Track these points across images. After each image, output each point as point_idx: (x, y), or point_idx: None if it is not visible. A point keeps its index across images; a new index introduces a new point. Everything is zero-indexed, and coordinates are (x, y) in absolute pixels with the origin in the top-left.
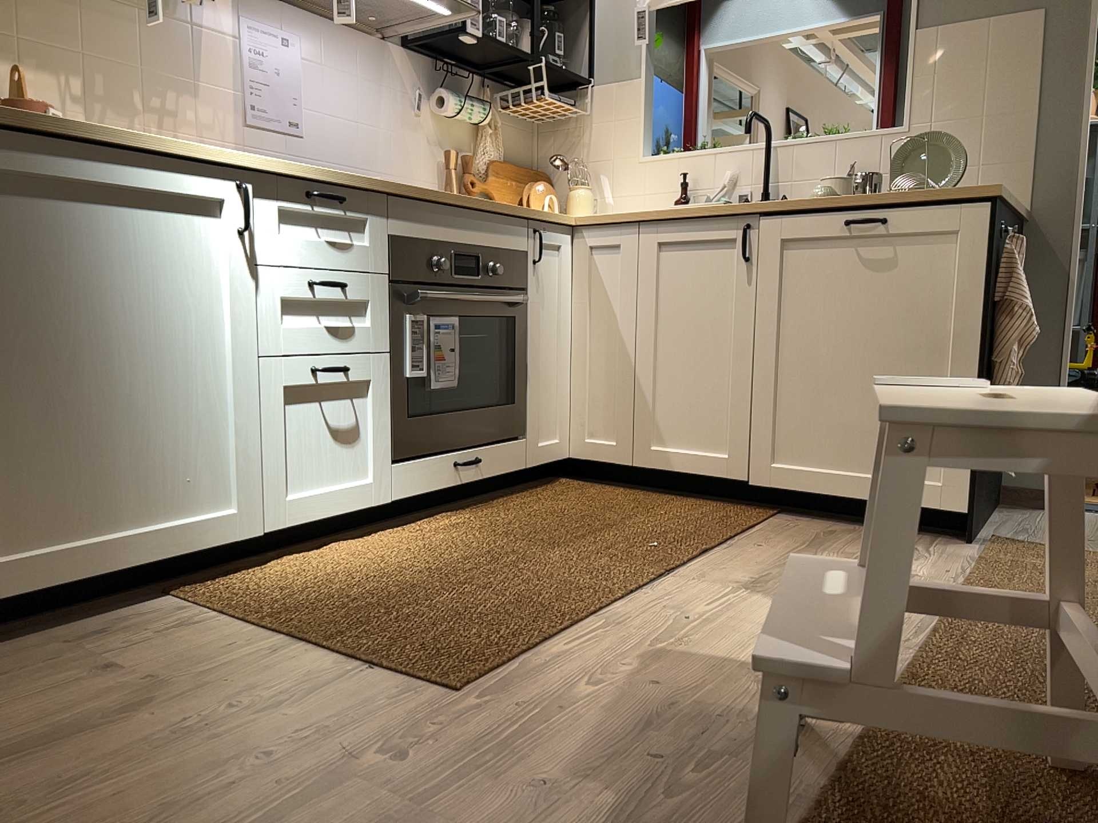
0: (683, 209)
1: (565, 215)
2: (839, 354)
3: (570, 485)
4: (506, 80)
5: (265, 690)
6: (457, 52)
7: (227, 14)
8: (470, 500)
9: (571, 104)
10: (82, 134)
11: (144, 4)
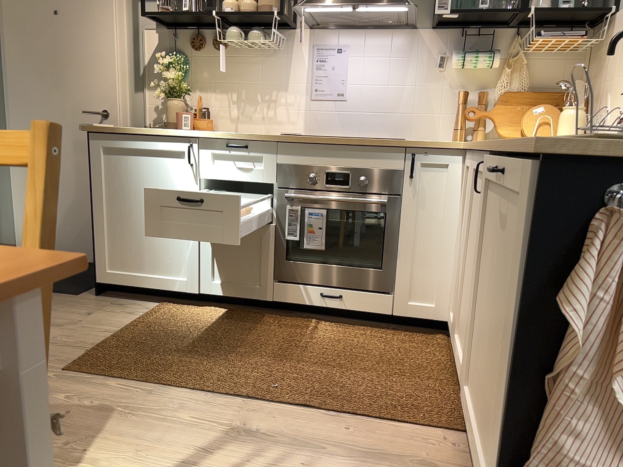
0: (478, 145)
1: (462, 143)
2: (493, 311)
3: (438, 341)
4: (540, 26)
5: (67, 339)
6: (471, 20)
7: (303, 45)
8: (361, 321)
9: (580, 36)
10: (129, 132)
11: (262, 53)
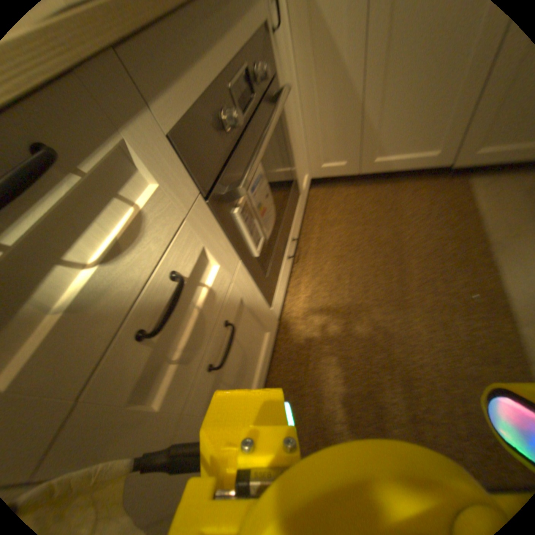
0: None
1: None
2: None
3: (319, 195)
4: None
5: None
6: None
7: None
8: None
9: None
10: None
11: None
